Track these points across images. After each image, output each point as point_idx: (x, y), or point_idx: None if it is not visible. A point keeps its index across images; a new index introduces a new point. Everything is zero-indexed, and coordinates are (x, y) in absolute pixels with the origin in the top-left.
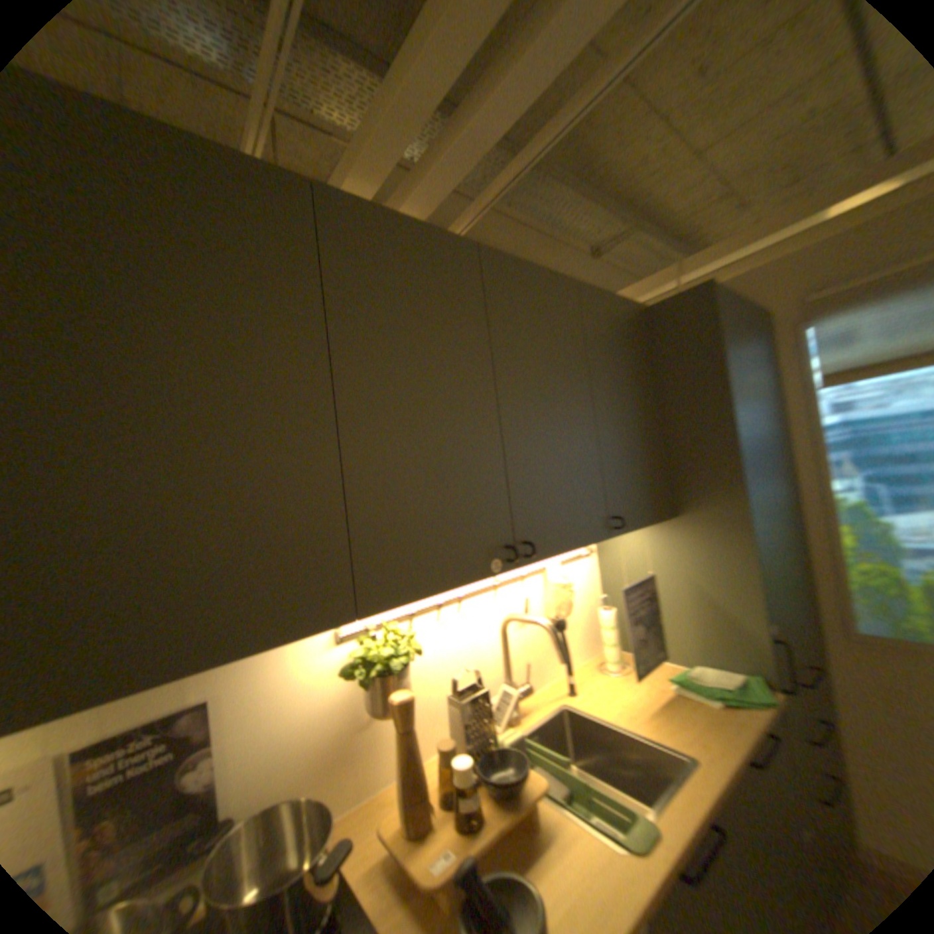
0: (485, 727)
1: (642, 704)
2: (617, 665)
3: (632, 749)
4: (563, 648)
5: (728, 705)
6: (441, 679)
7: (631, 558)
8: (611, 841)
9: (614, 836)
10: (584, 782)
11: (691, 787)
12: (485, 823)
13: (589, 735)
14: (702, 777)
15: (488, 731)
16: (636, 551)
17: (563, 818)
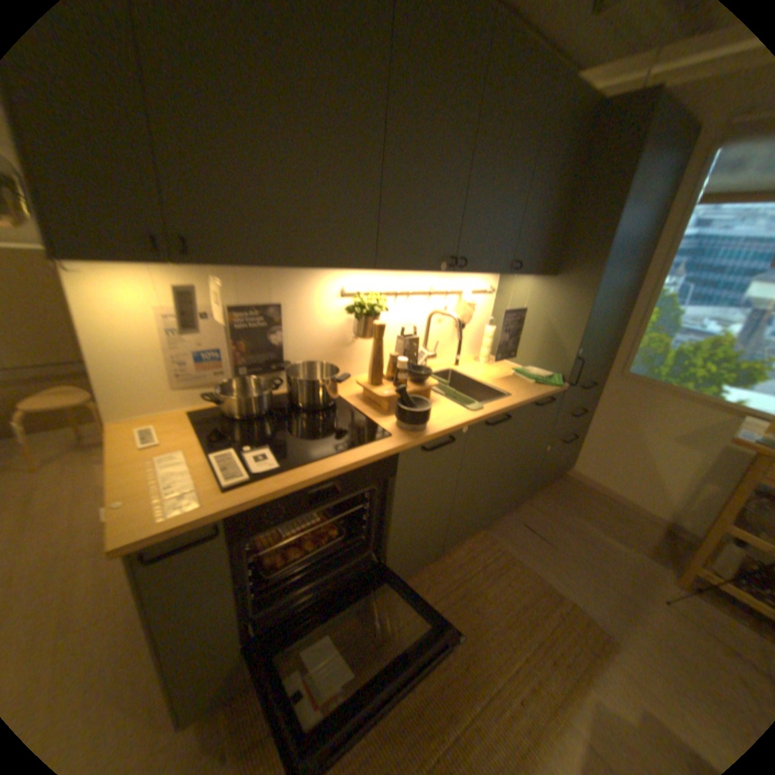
0: (411, 354)
1: (492, 374)
2: (484, 358)
3: (479, 389)
4: (460, 331)
5: (537, 381)
6: (391, 331)
7: (516, 299)
8: (460, 406)
9: (462, 404)
10: (452, 390)
11: (503, 400)
12: (406, 386)
13: (458, 383)
14: (510, 398)
15: (413, 356)
16: (521, 295)
17: (439, 397)
